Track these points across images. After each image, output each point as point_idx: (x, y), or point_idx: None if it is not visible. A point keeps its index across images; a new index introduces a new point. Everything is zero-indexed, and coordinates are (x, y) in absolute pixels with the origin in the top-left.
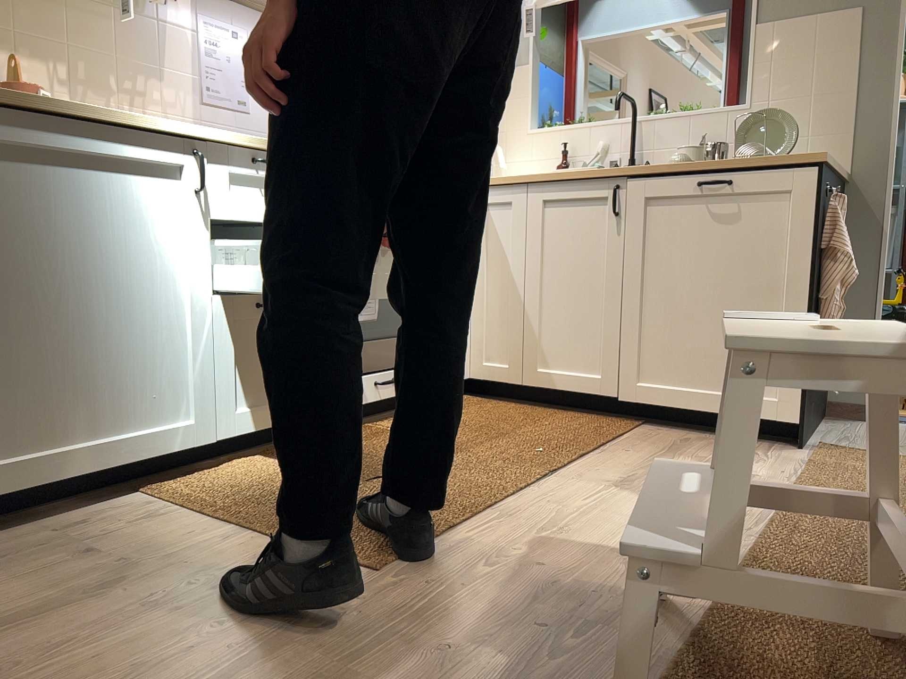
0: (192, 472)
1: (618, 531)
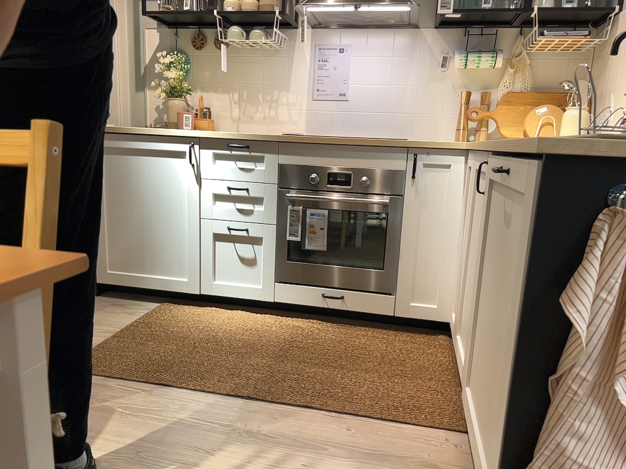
0: (197, 305)
1: (134, 439)
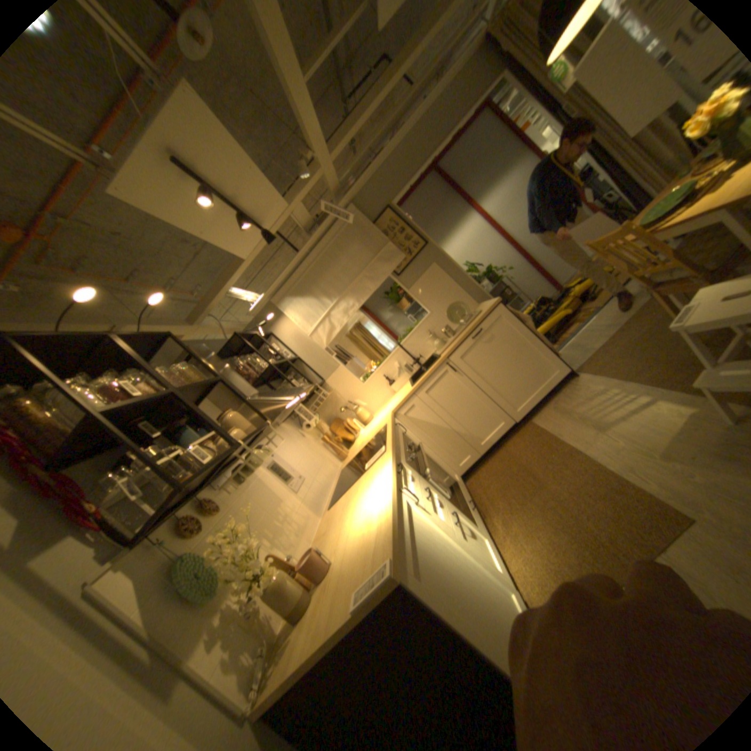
0: None
1: (657, 431)
